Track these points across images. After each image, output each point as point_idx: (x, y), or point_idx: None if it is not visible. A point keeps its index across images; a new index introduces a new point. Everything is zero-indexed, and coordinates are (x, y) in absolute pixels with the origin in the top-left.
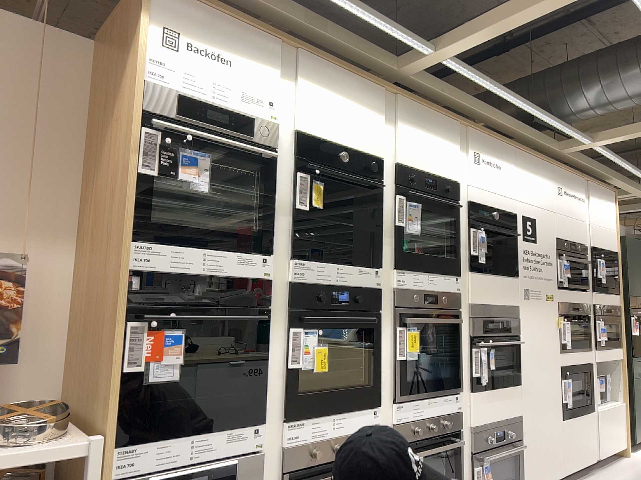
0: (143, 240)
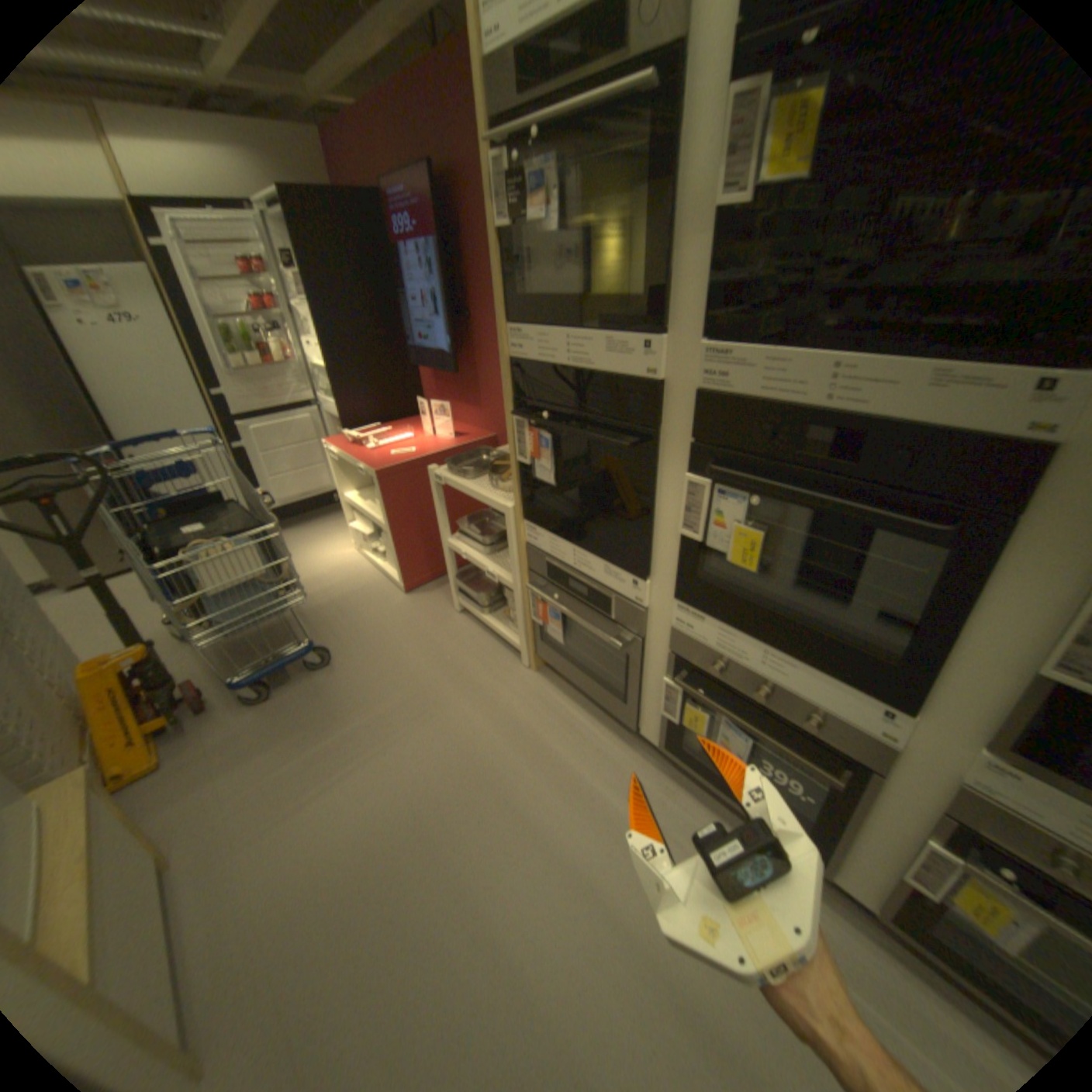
0: (512, 321)
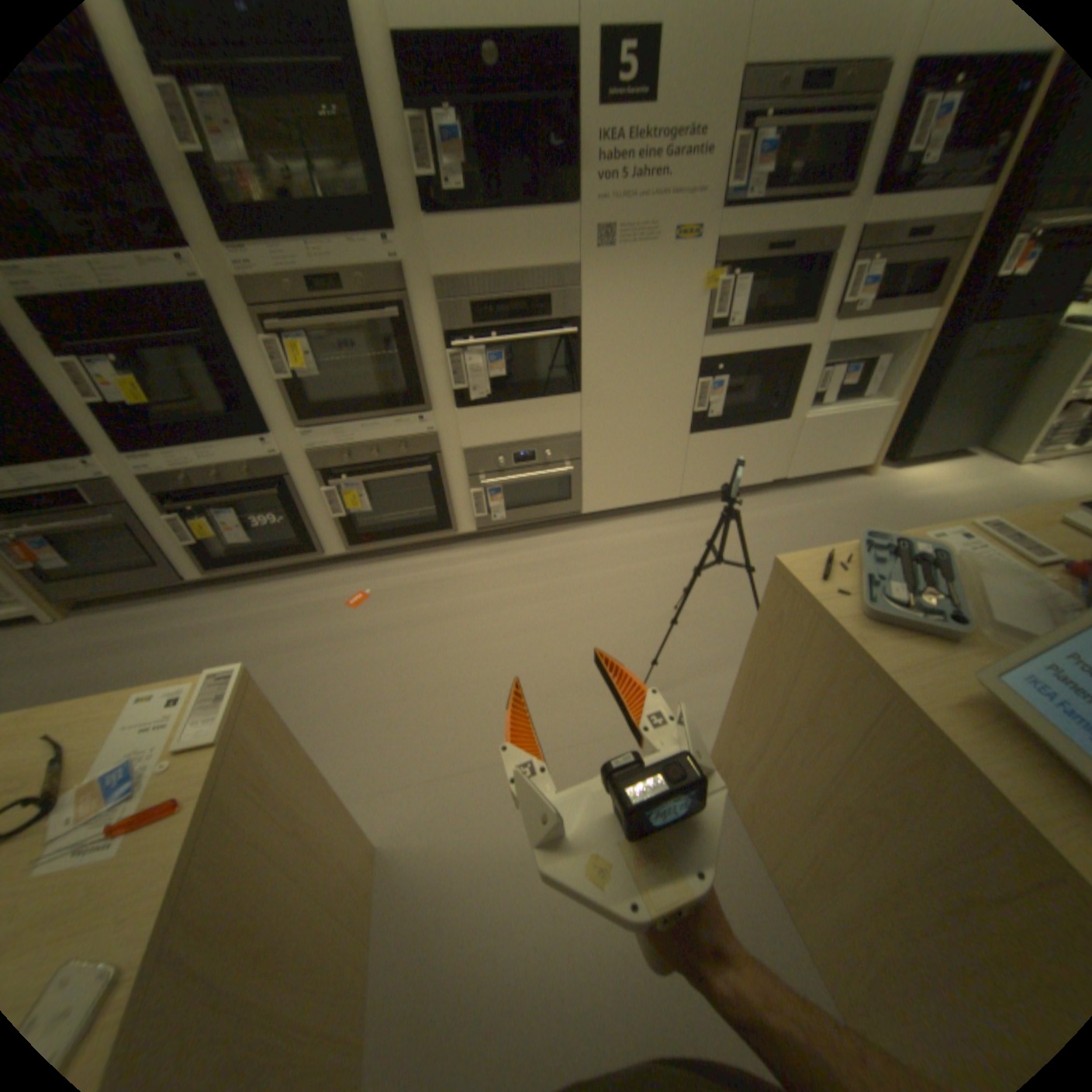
0: None
